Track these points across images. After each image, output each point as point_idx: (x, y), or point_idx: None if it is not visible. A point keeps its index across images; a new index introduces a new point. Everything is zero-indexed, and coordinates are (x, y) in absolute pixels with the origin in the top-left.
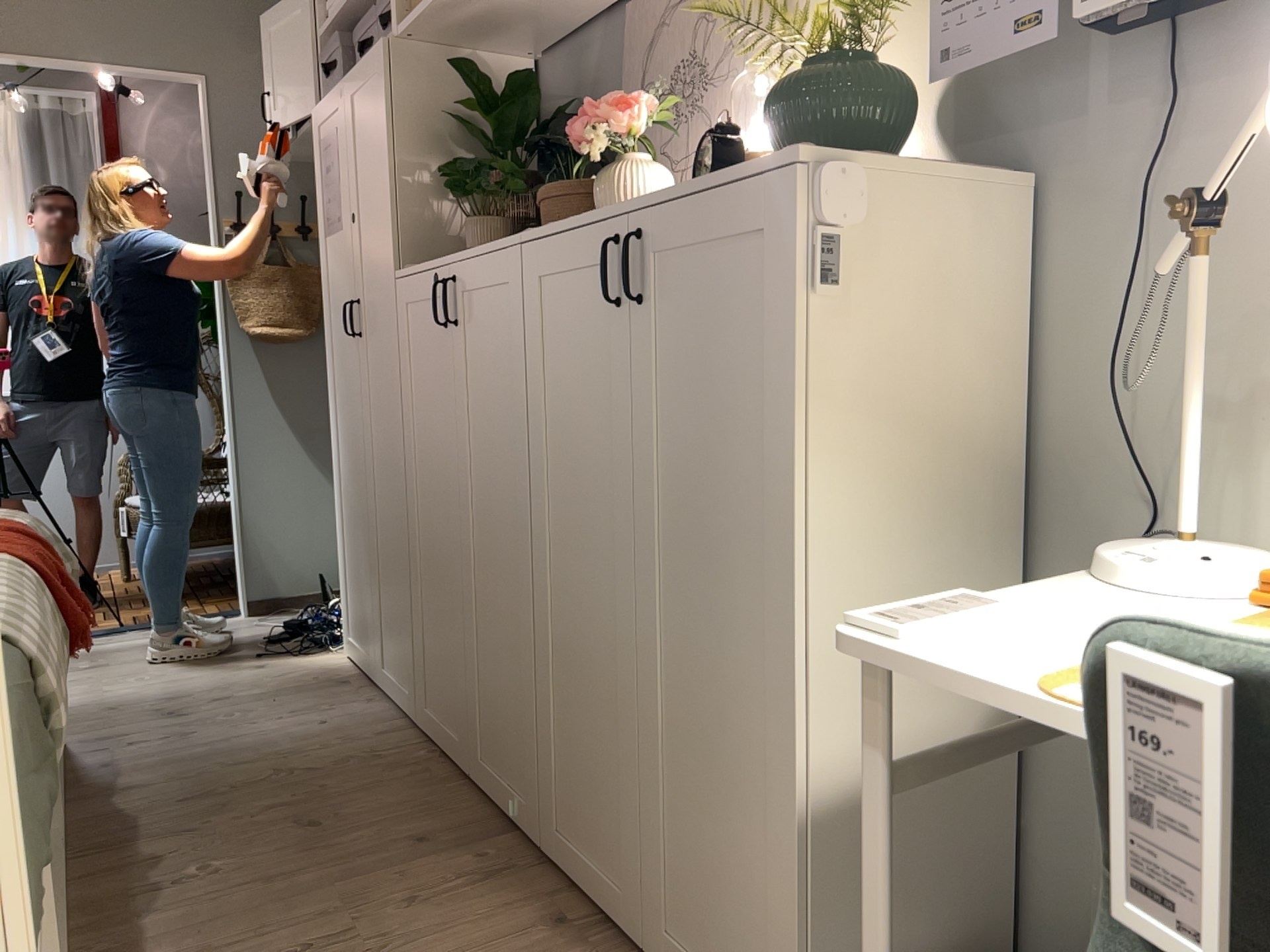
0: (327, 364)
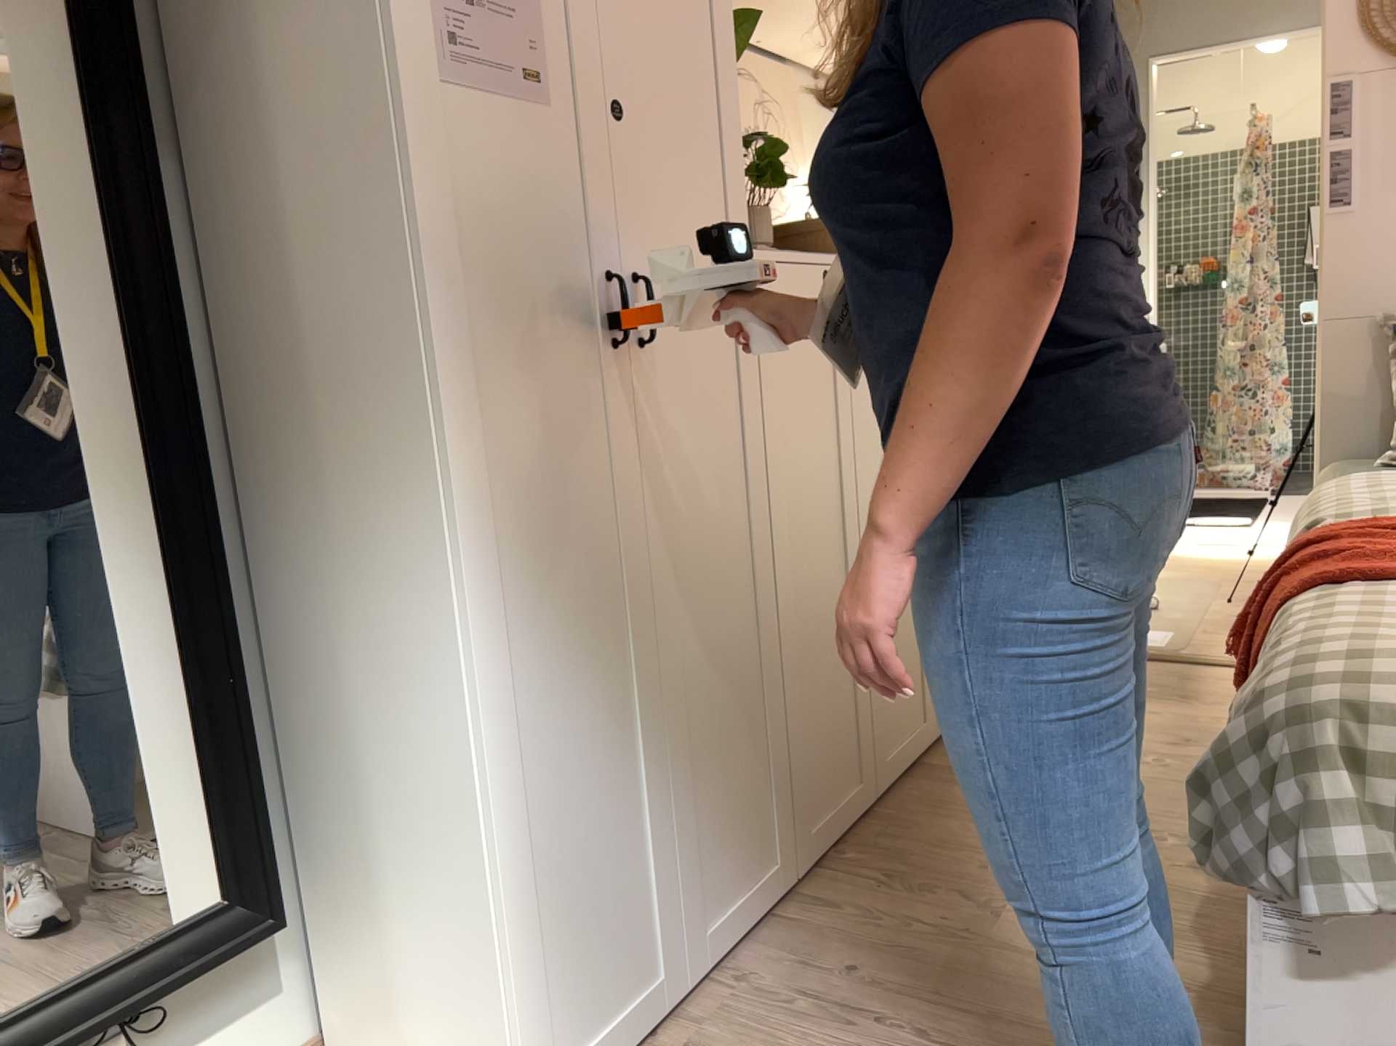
0: (440, 422)
